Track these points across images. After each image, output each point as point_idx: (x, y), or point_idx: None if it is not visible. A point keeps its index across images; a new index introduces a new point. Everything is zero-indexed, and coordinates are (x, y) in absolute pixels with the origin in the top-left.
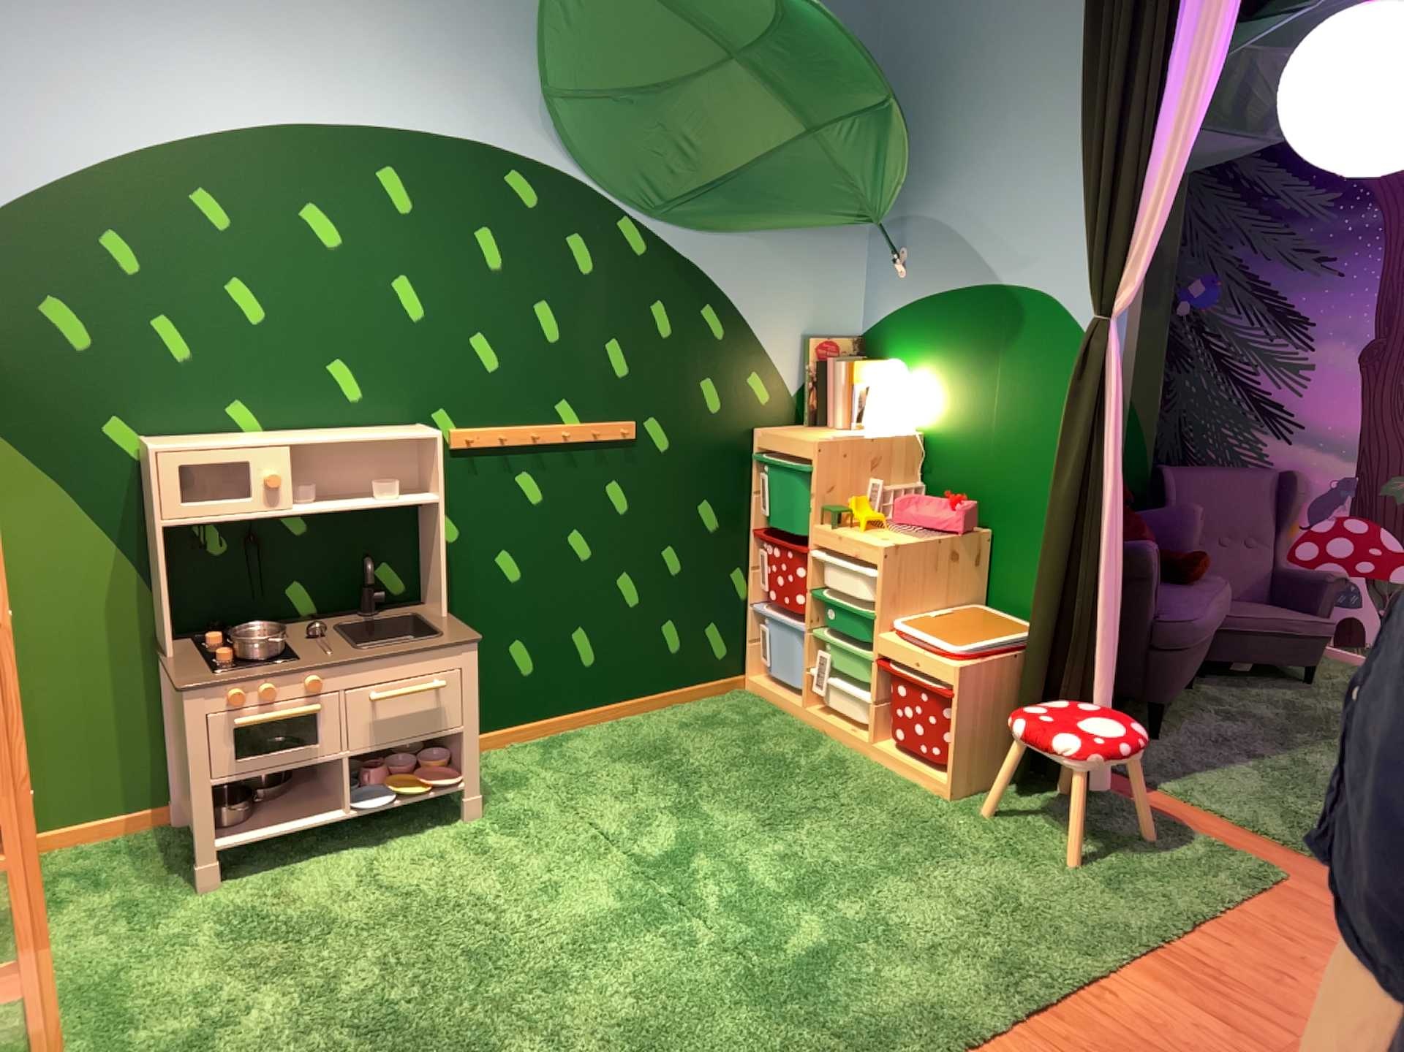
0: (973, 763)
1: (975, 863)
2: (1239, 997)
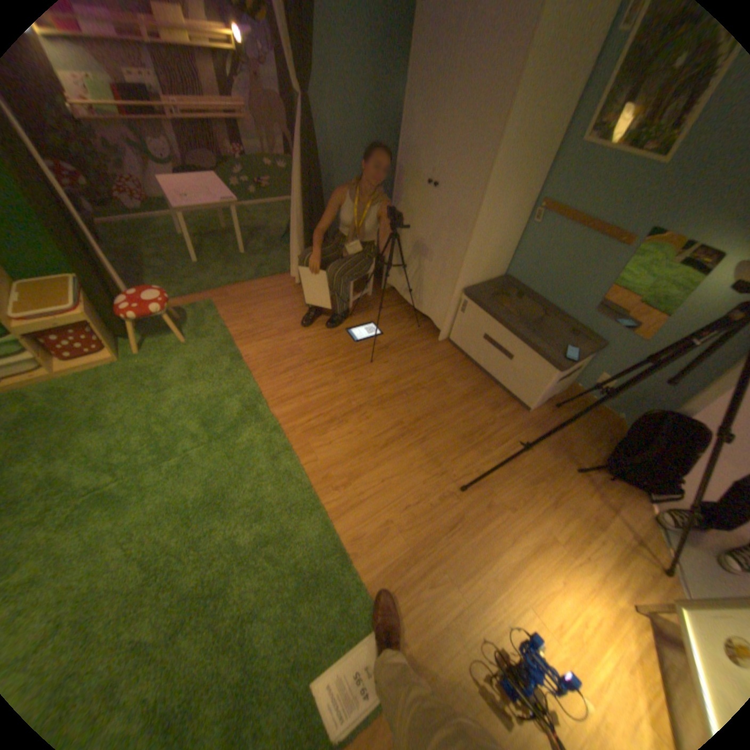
0: (108, 342)
1: (166, 366)
2: (256, 333)
